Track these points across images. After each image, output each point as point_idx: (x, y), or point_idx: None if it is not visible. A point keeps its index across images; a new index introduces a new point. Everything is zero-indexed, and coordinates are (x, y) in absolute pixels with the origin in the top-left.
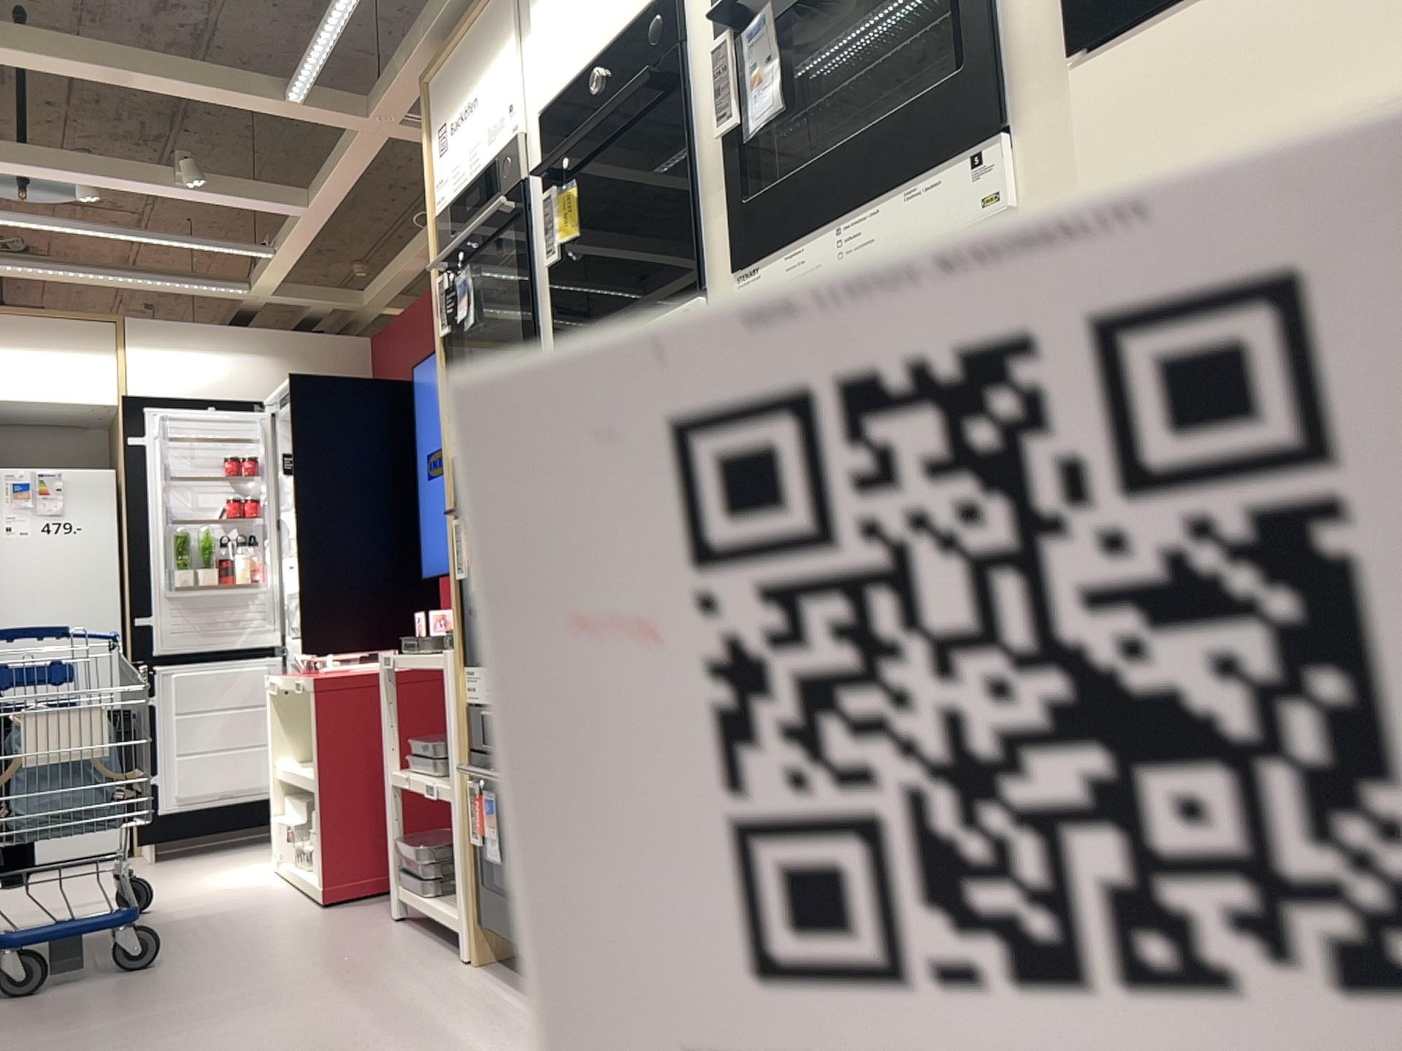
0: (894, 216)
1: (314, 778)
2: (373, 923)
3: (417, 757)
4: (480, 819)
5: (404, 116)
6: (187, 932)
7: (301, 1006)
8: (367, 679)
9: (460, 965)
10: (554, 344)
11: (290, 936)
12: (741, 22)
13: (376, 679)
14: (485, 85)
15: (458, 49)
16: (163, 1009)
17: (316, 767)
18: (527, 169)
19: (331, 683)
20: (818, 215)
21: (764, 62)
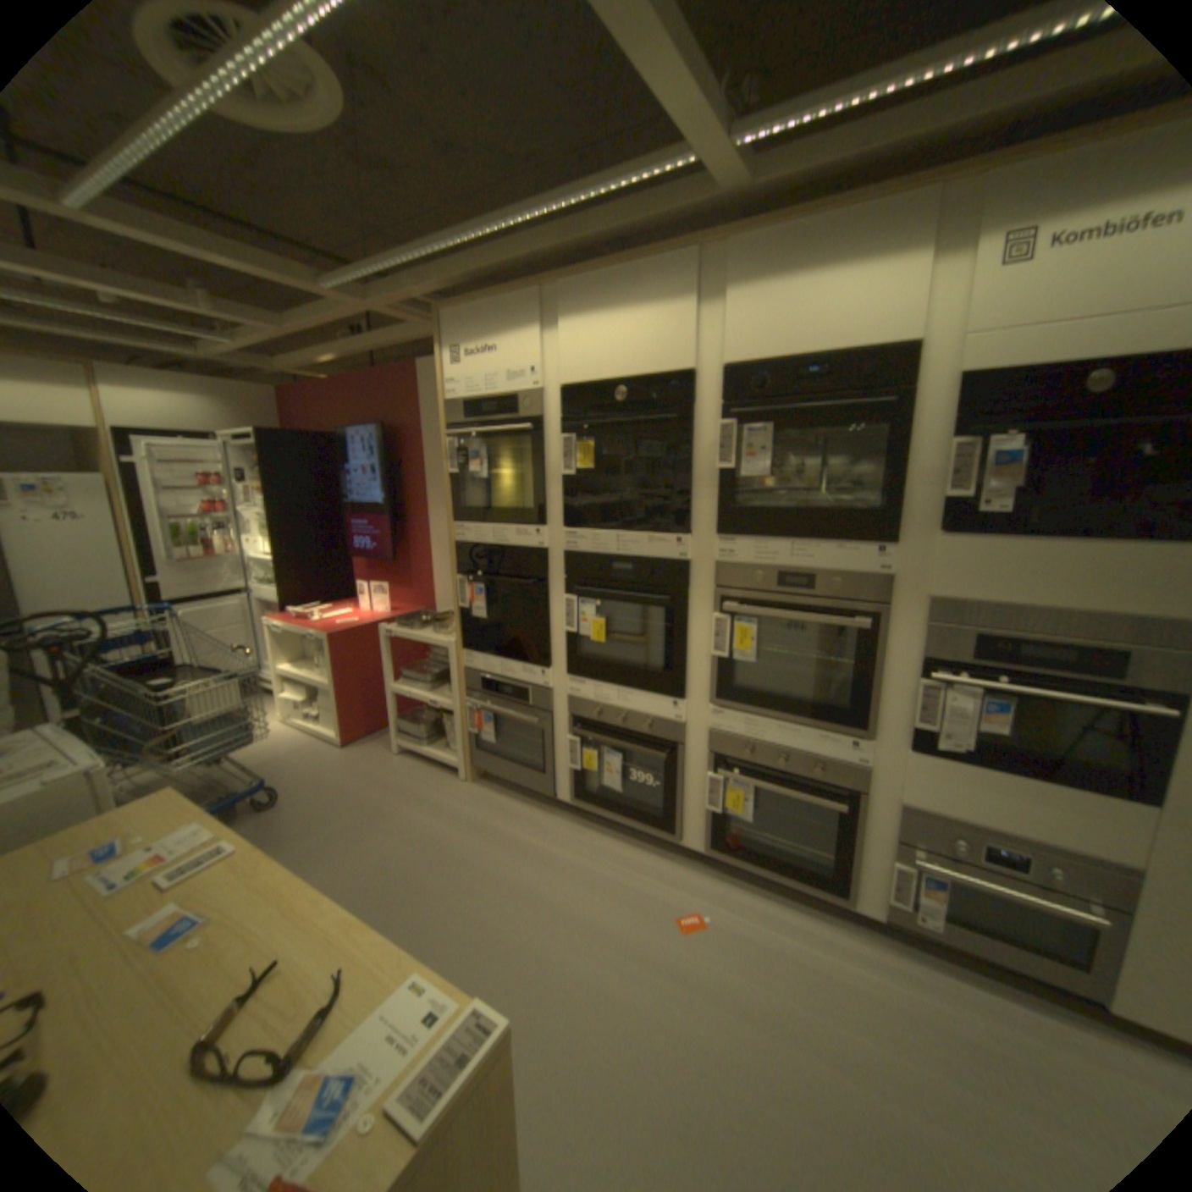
0: (829, 554)
1: (321, 685)
2: (384, 760)
3: (411, 683)
4: (480, 725)
5: (391, 307)
6: (268, 779)
7: (399, 825)
8: (354, 633)
9: (463, 786)
10: (561, 516)
11: (342, 775)
12: (742, 417)
13: (359, 632)
14: (504, 343)
15: (476, 305)
16: (317, 840)
17: (318, 677)
18: (543, 412)
19: (336, 638)
20: (780, 533)
21: (760, 449)
